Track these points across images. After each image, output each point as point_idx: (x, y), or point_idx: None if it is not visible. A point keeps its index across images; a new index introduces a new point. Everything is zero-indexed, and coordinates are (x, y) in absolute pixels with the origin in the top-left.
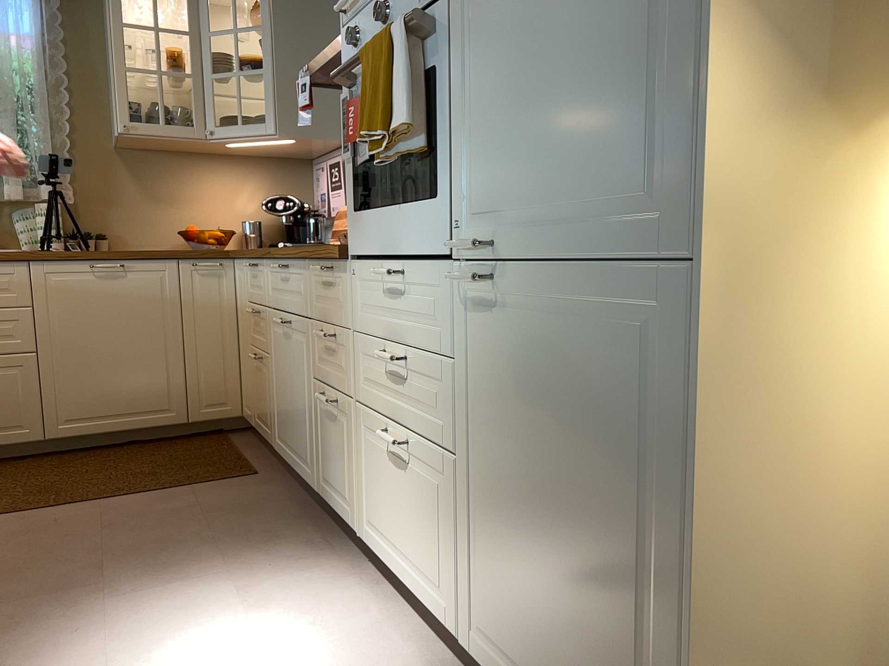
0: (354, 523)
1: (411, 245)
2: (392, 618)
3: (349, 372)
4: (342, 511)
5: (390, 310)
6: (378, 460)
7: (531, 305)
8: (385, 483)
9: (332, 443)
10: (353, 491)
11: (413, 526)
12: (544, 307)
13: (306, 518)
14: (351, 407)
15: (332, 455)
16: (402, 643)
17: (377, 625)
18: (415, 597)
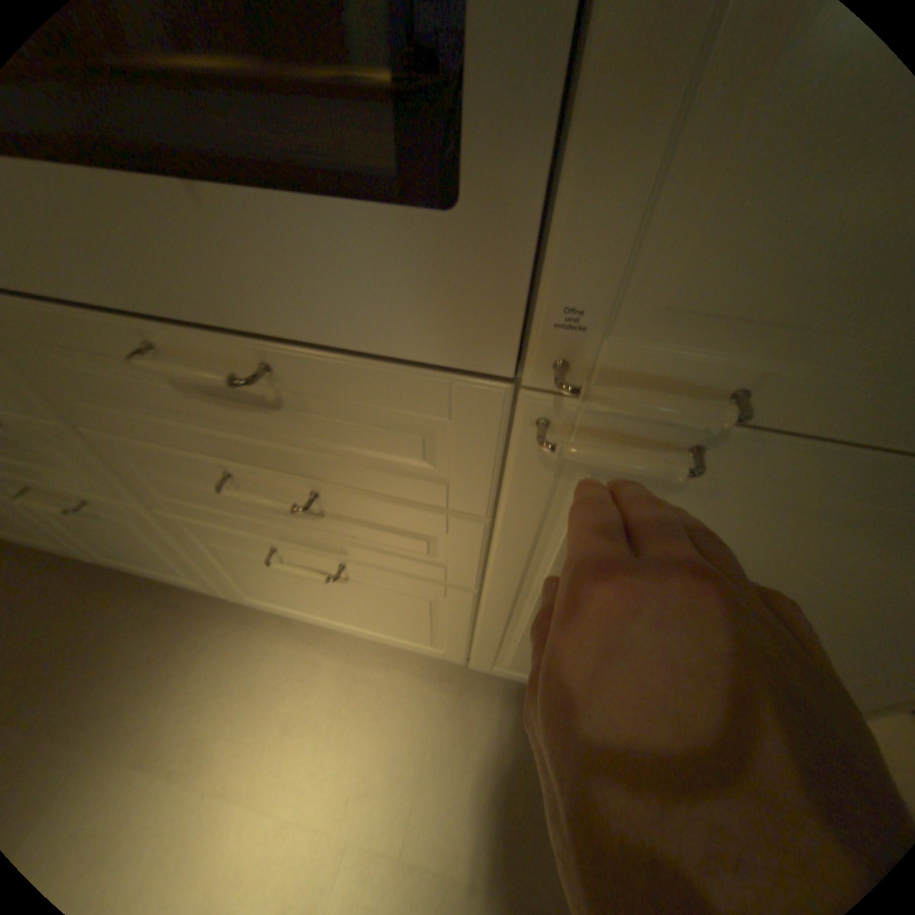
0: (211, 592)
1: (275, 317)
2: (334, 649)
3: (98, 475)
4: (175, 581)
5: (212, 418)
6: (251, 563)
7: (779, 502)
8: (277, 579)
9: (101, 533)
10: (194, 573)
11: (358, 610)
12: (818, 510)
13: (96, 585)
14: (132, 510)
15: (111, 542)
16: (372, 669)
17: (331, 668)
18: (369, 638)
